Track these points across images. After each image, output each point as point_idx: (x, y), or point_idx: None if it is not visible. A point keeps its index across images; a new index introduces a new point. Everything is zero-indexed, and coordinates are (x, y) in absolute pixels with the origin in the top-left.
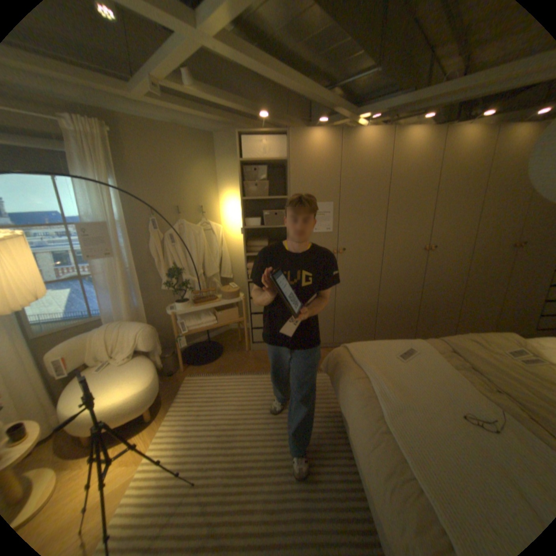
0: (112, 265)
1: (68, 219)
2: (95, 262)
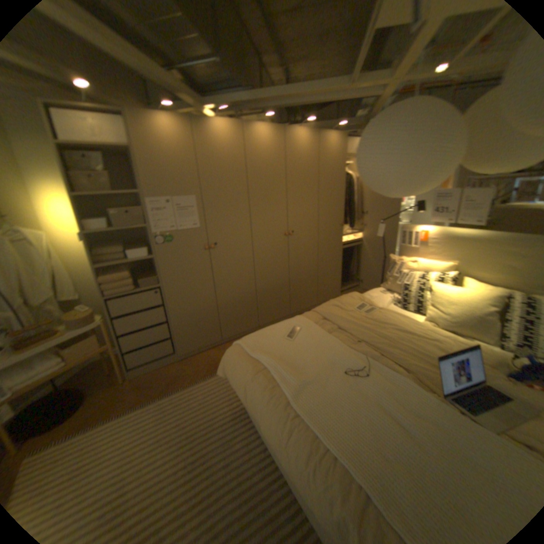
0: None
1: None
2: None
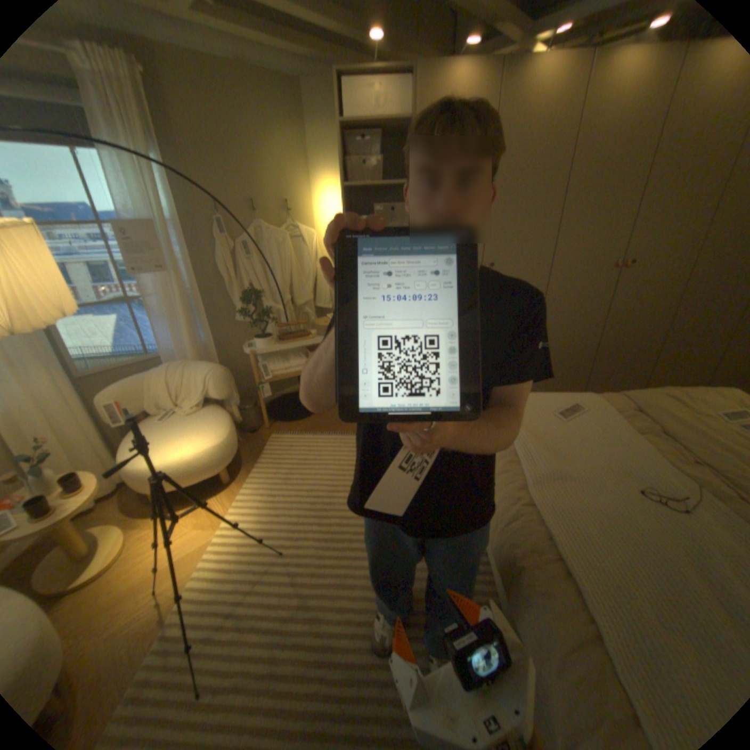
0: (167, 282)
1: (101, 215)
2: (144, 278)
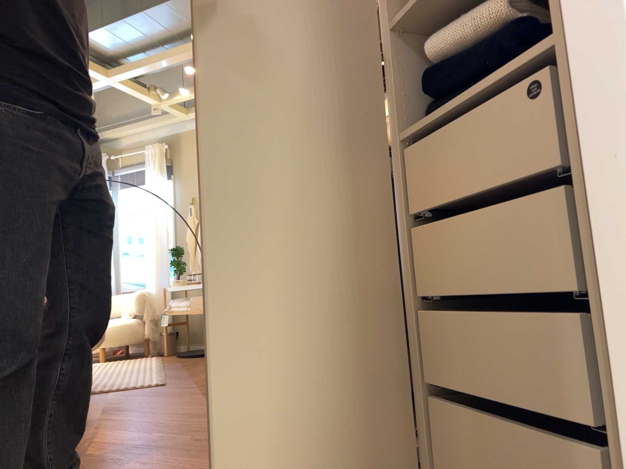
0: (158, 243)
1: (152, 212)
2: (153, 240)
